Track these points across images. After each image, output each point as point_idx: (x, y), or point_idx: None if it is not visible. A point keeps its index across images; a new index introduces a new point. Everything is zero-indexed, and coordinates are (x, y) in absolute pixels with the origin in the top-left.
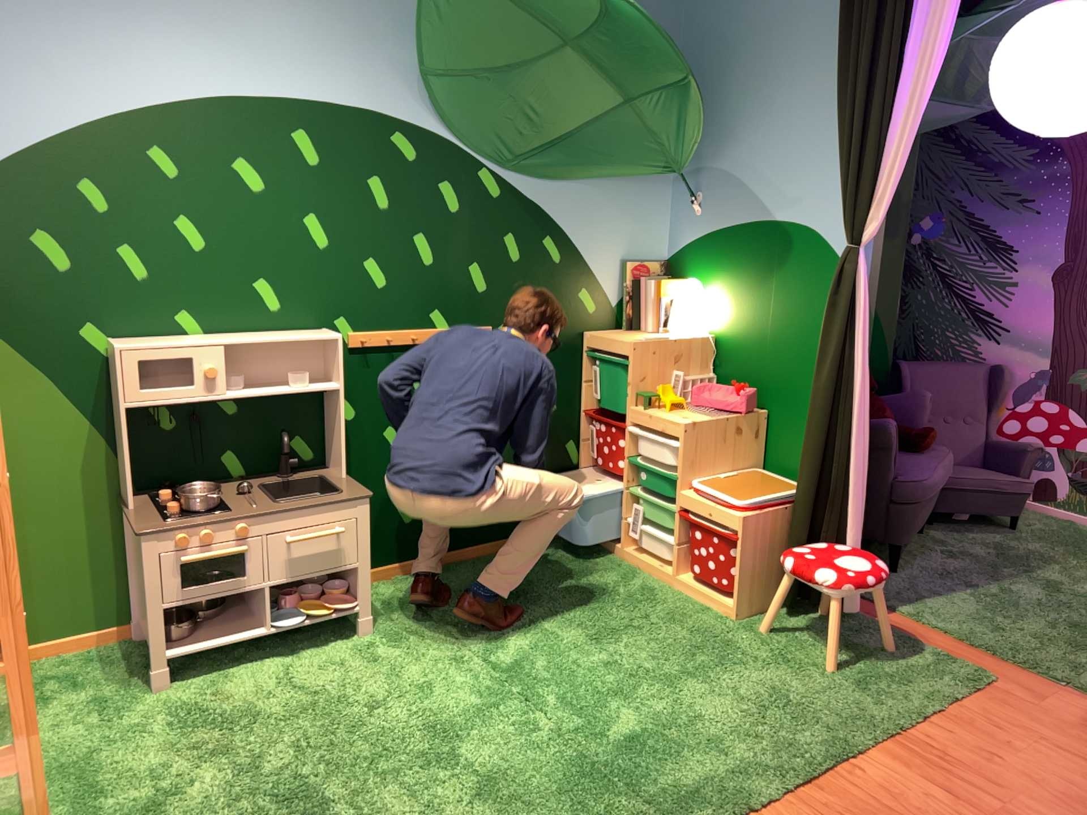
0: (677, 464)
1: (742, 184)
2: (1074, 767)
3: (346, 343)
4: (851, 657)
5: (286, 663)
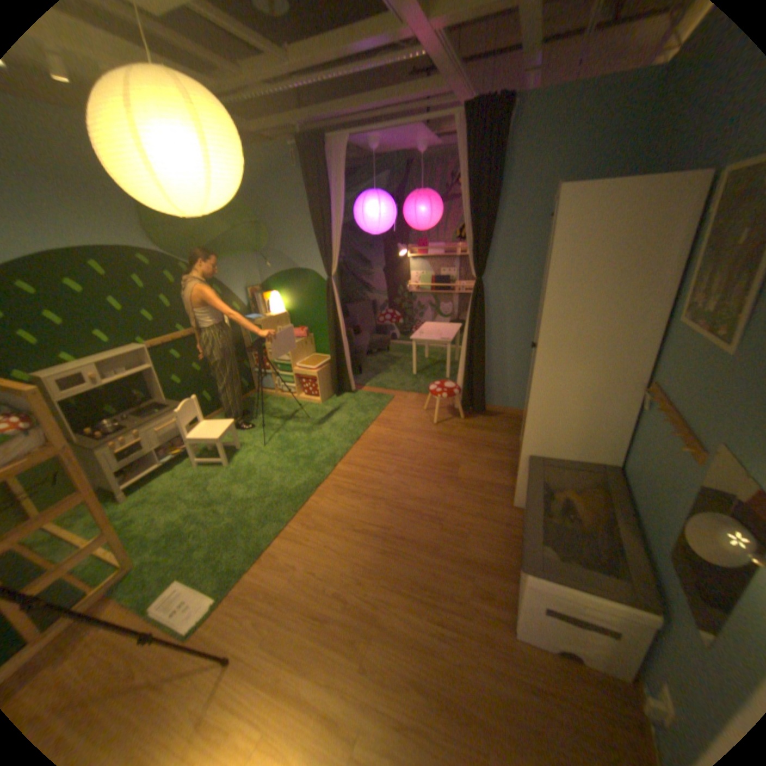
0: (289, 361)
1: (284, 256)
2: (416, 412)
3: (144, 349)
4: (358, 404)
5: (171, 475)
